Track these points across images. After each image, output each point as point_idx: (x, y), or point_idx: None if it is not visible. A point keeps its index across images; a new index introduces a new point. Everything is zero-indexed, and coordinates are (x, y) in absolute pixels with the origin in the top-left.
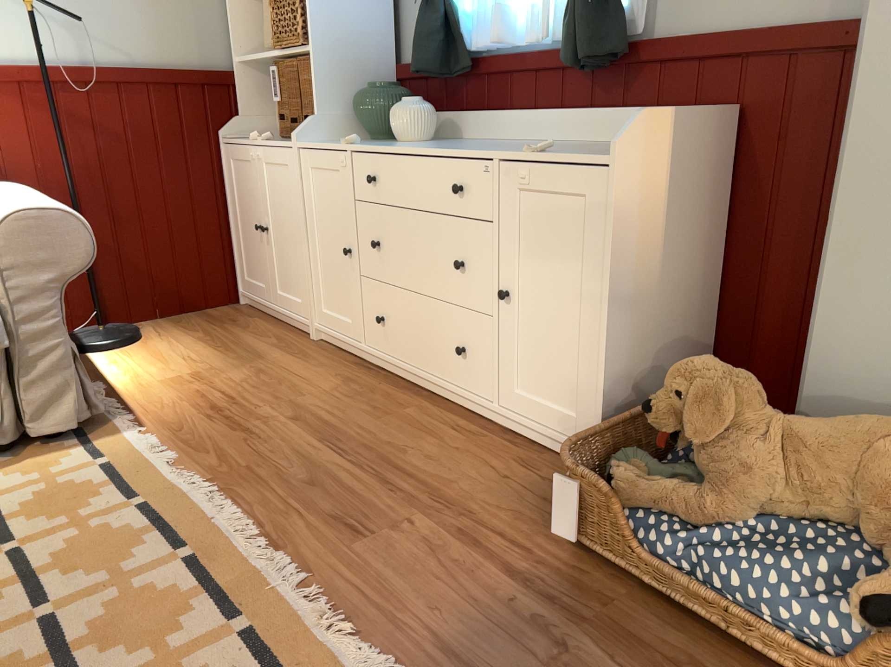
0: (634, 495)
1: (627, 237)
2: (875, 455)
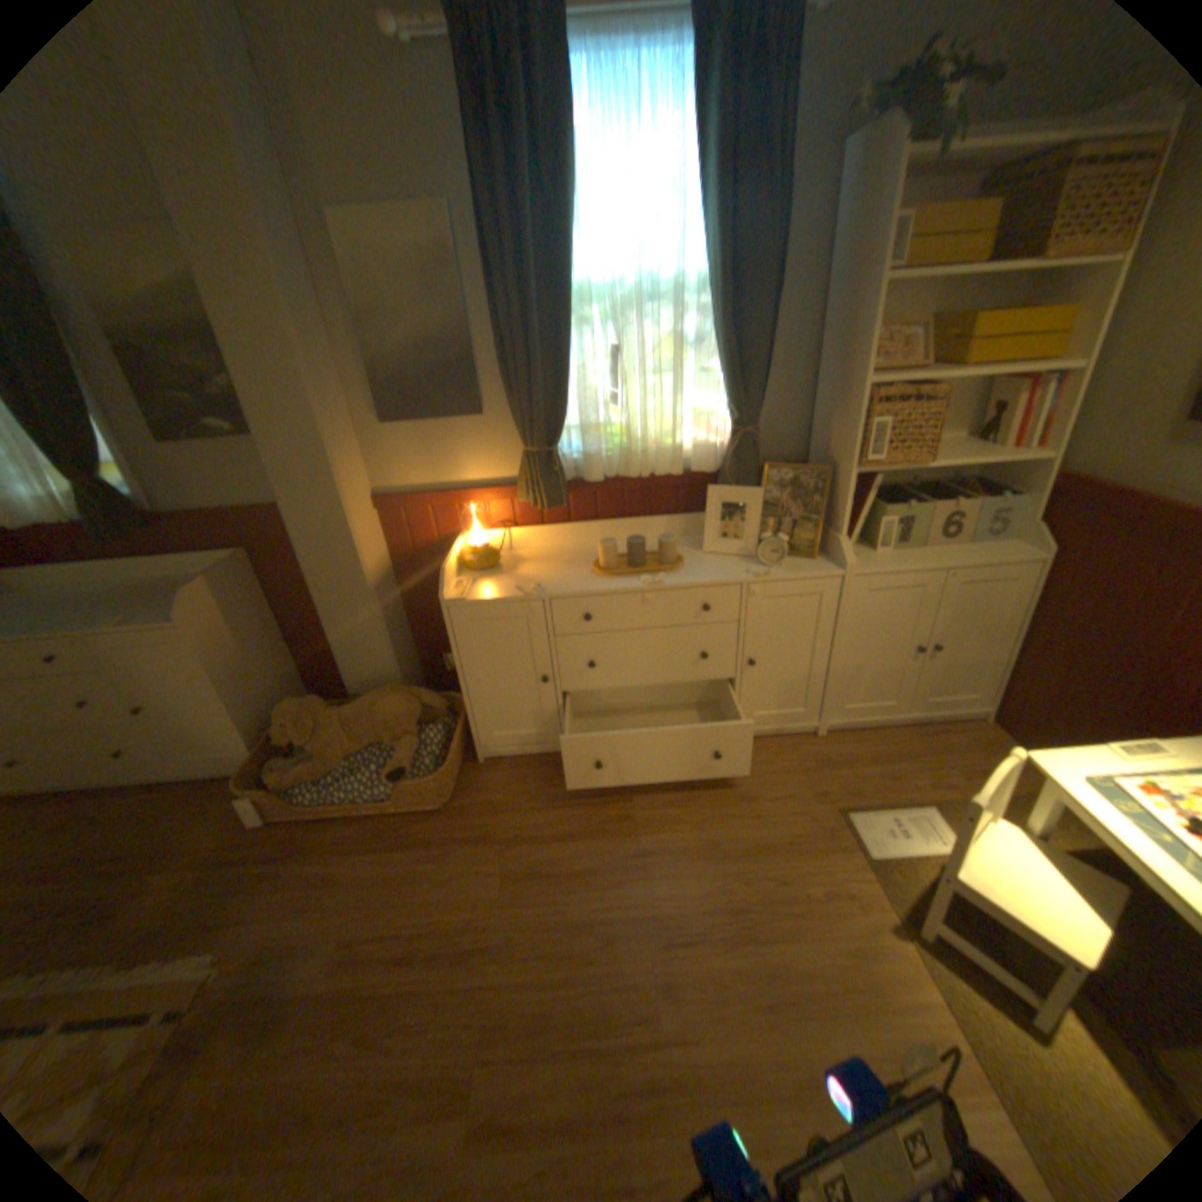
0: (281, 787)
1: (210, 657)
2: (375, 713)
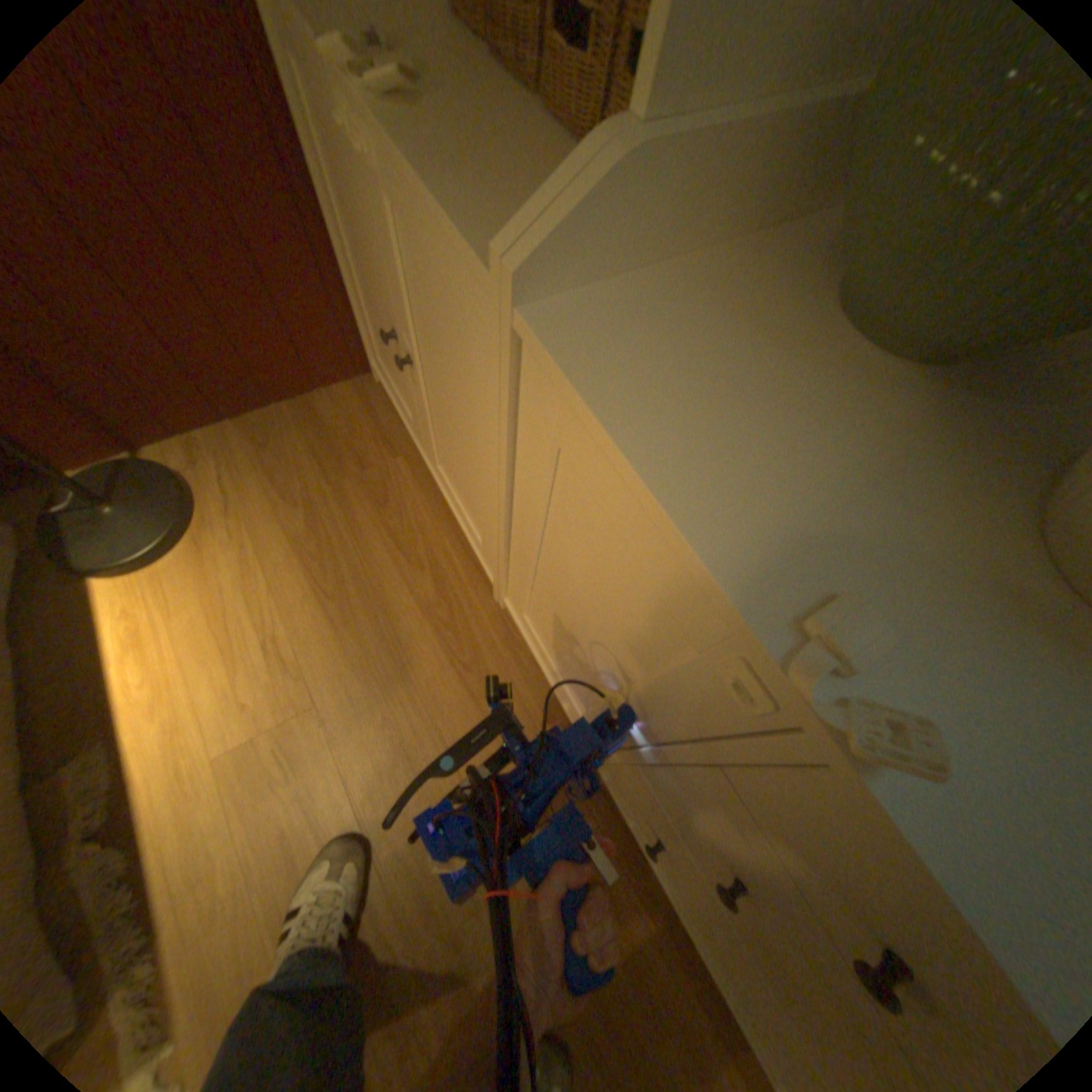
0: None
1: None
2: None
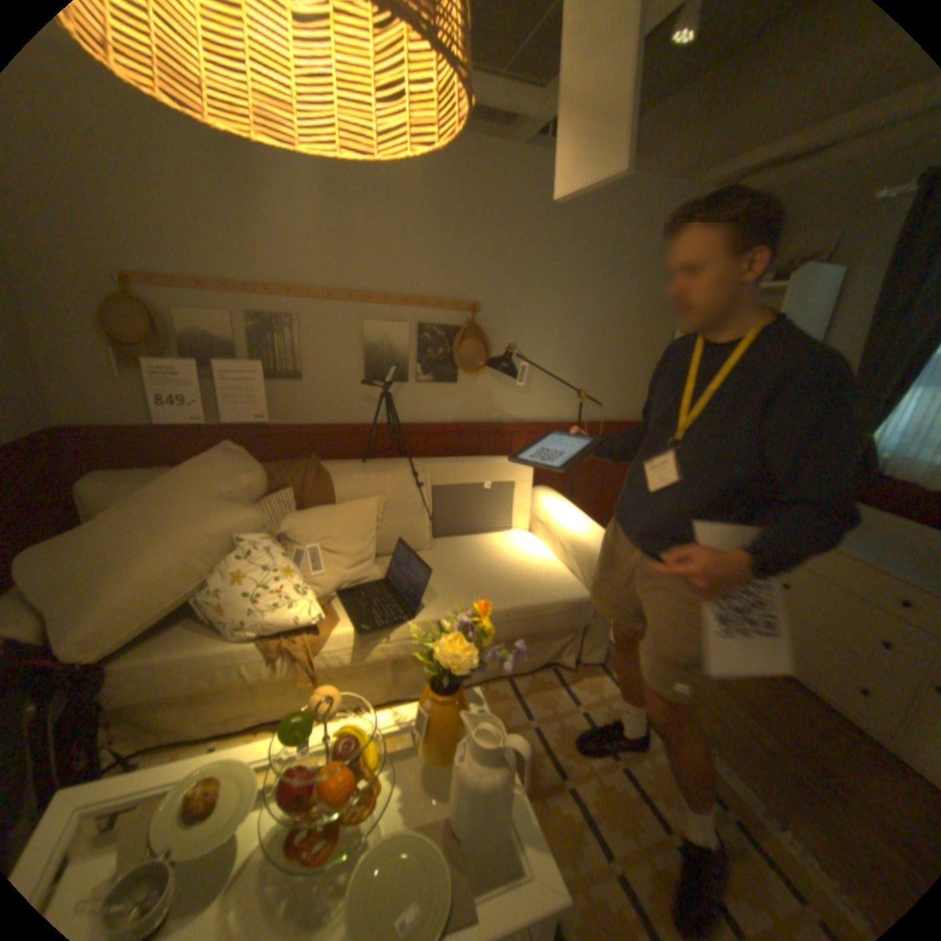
0: None
1: None
2: None
